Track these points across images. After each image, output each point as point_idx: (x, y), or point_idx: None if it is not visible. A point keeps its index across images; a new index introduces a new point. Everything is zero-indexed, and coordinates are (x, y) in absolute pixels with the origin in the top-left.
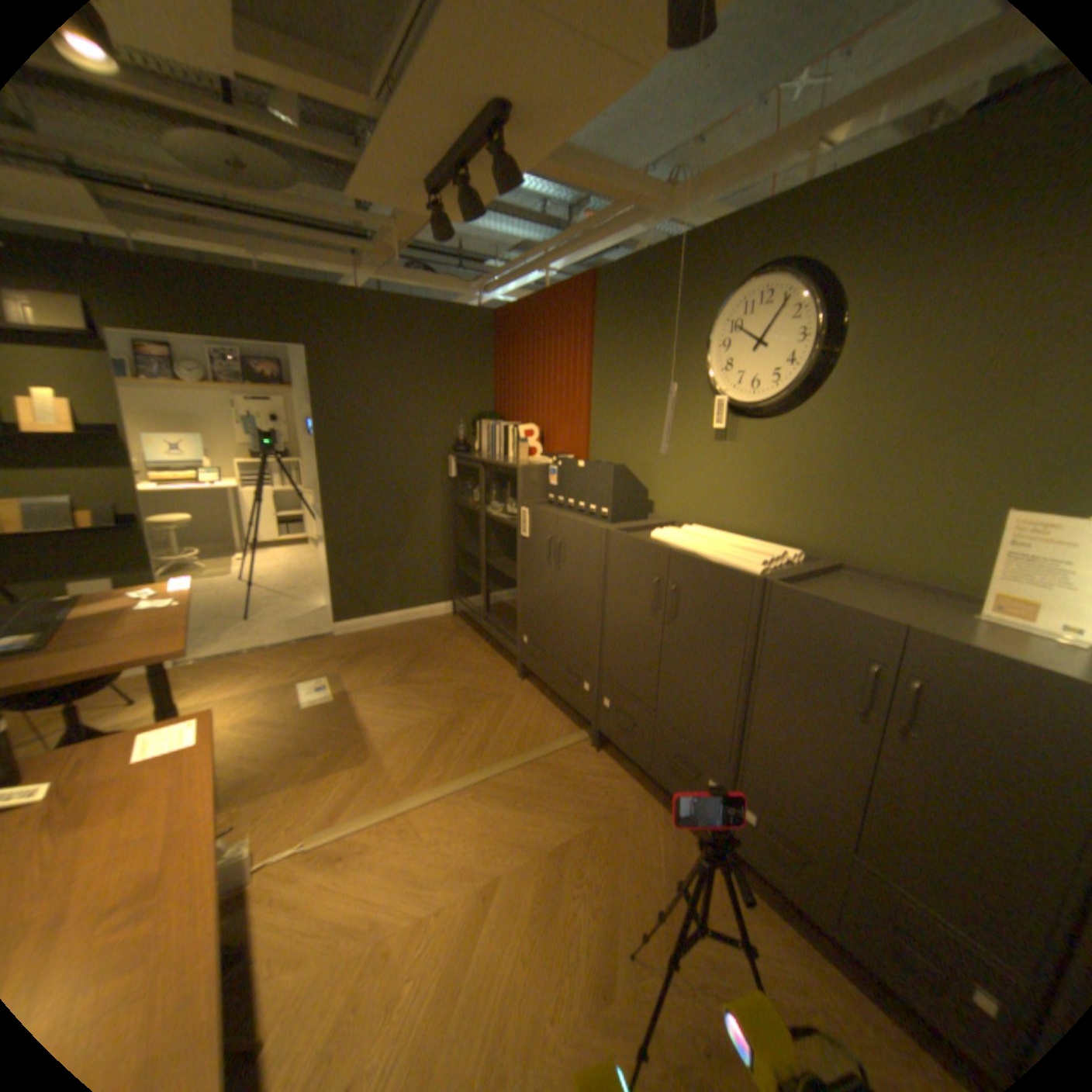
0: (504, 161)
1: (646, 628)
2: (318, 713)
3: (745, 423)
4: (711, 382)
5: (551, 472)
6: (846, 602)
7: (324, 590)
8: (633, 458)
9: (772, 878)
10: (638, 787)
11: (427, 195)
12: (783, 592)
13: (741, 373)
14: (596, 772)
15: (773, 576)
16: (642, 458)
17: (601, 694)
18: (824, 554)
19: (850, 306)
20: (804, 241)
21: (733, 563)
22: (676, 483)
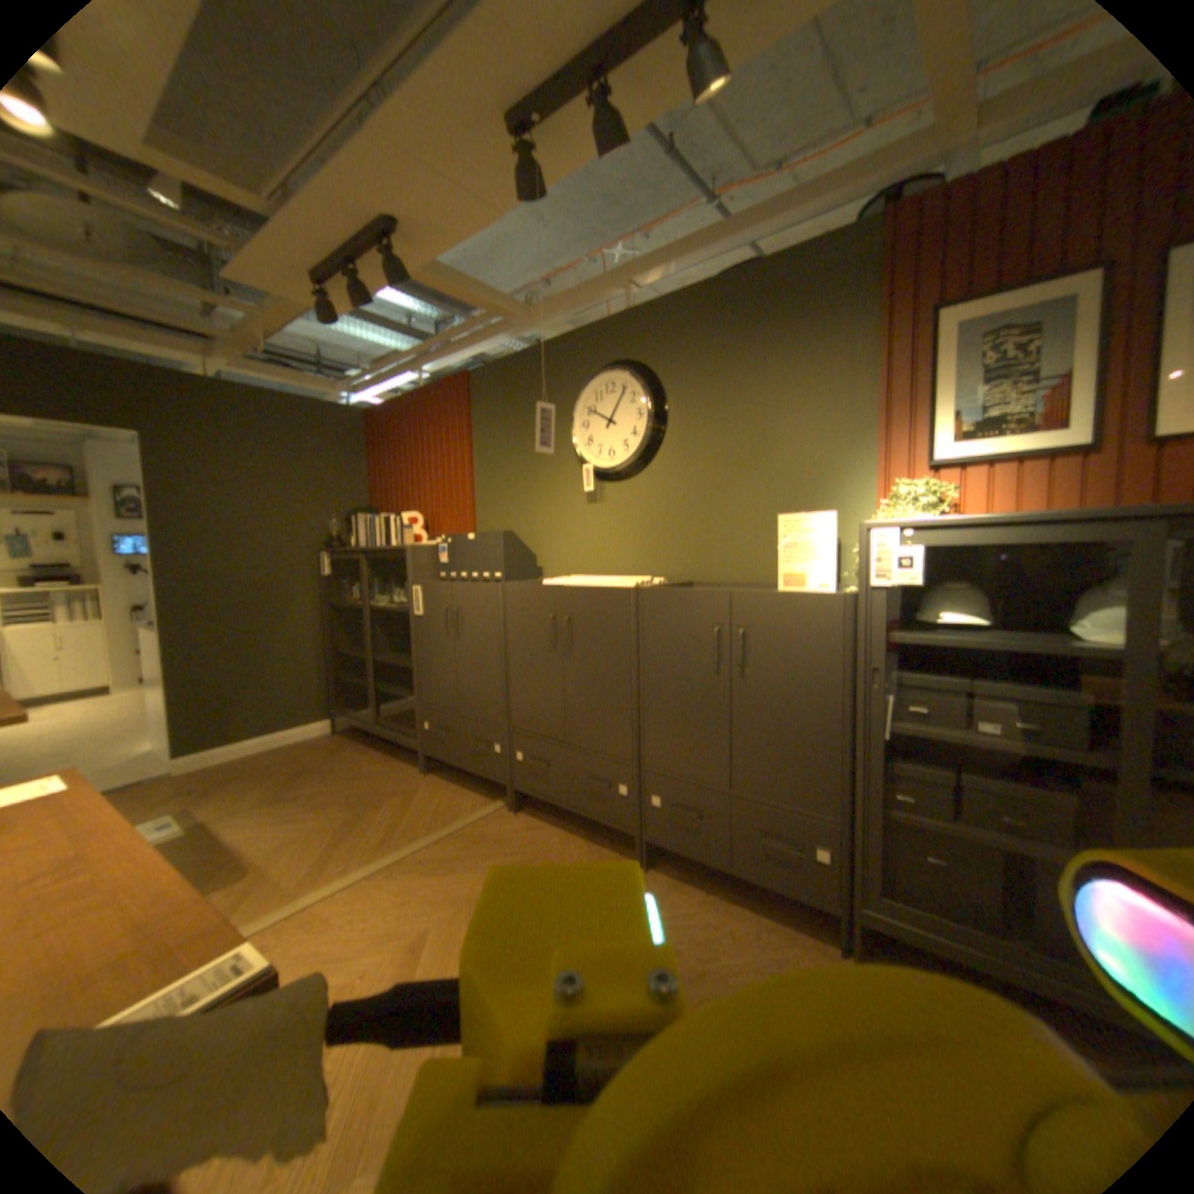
0: (388, 261)
1: (548, 662)
2: (165, 847)
3: (609, 485)
4: (578, 453)
5: (441, 548)
6: (693, 588)
7: (145, 733)
8: (519, 529)
9: (679, 846)
10: (559, 829)
11: (304, 285)
12: (651, 592)
13: (600, 444)
14: (516, 827)
15: (642, 585)
16: (528, 528)
17: (513, 748)
18: (681, 578)
19: (668, 391)
20: (631, 347)
21: (613, 584)
22: (560, 544)
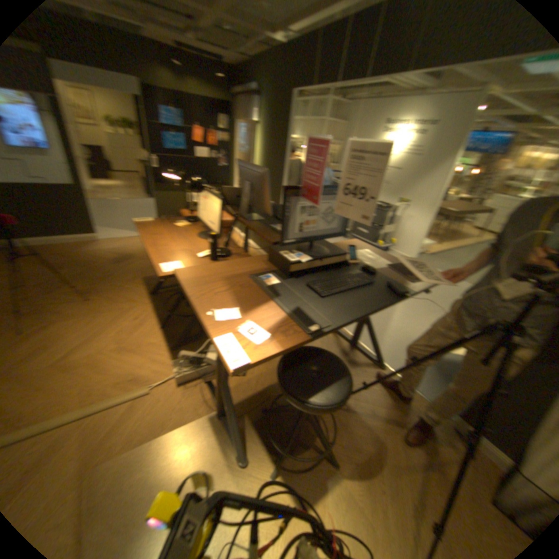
0: None
1: None
2: None
3: None
4: None
5: None
6: None
7: None
8: None
9: None
10: None
11: None
12: None
13: None
14: None
15: None
16: None
17: None
18: None
19: None
20: None
21: None
22: None
